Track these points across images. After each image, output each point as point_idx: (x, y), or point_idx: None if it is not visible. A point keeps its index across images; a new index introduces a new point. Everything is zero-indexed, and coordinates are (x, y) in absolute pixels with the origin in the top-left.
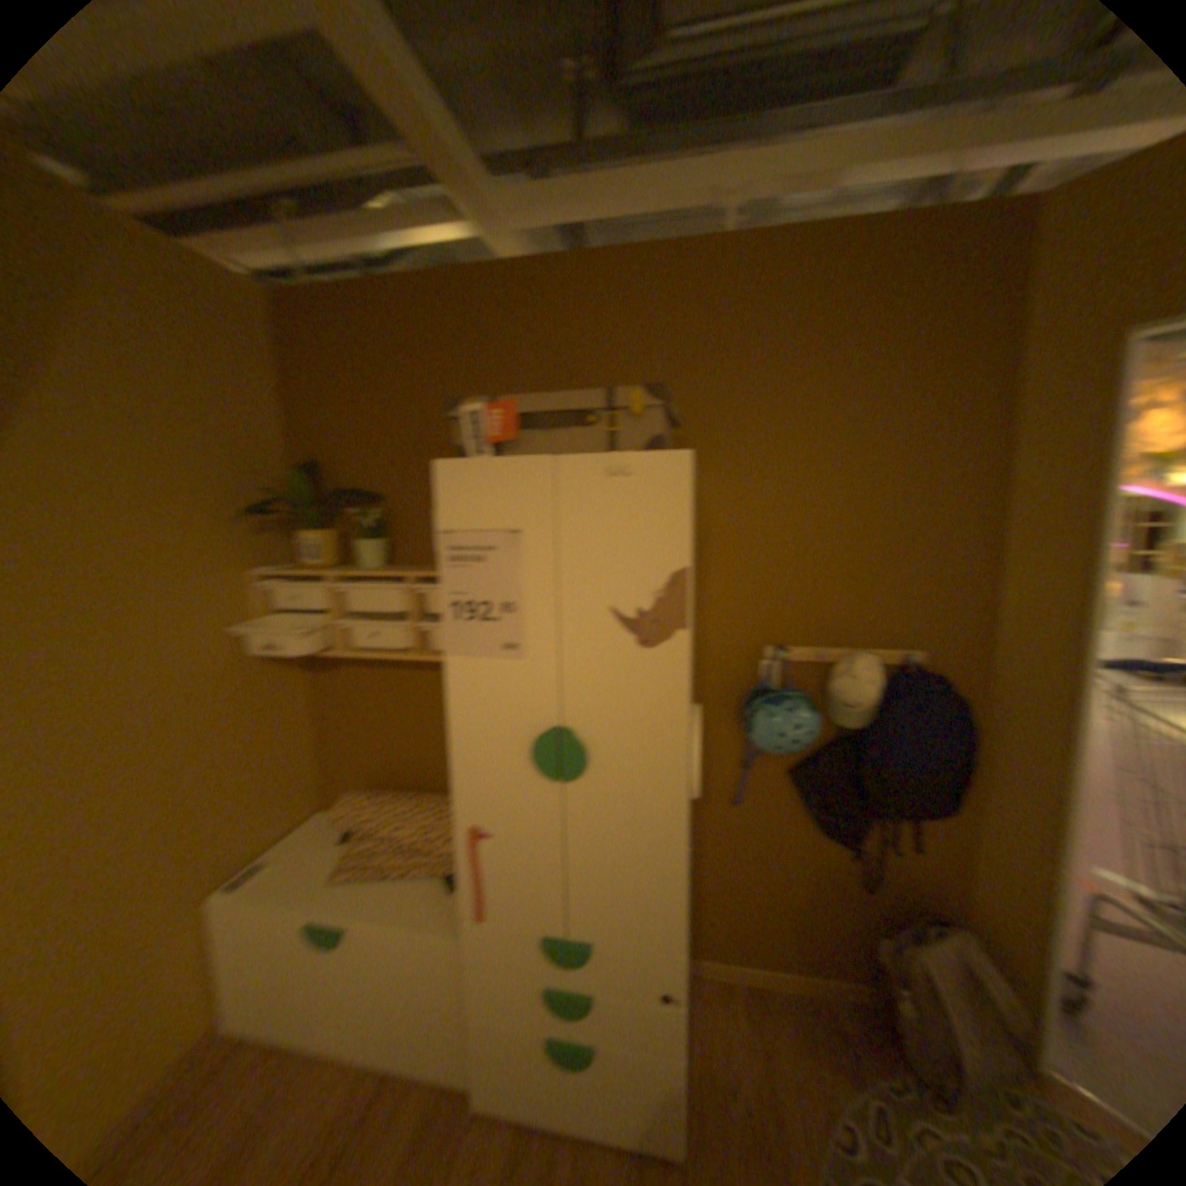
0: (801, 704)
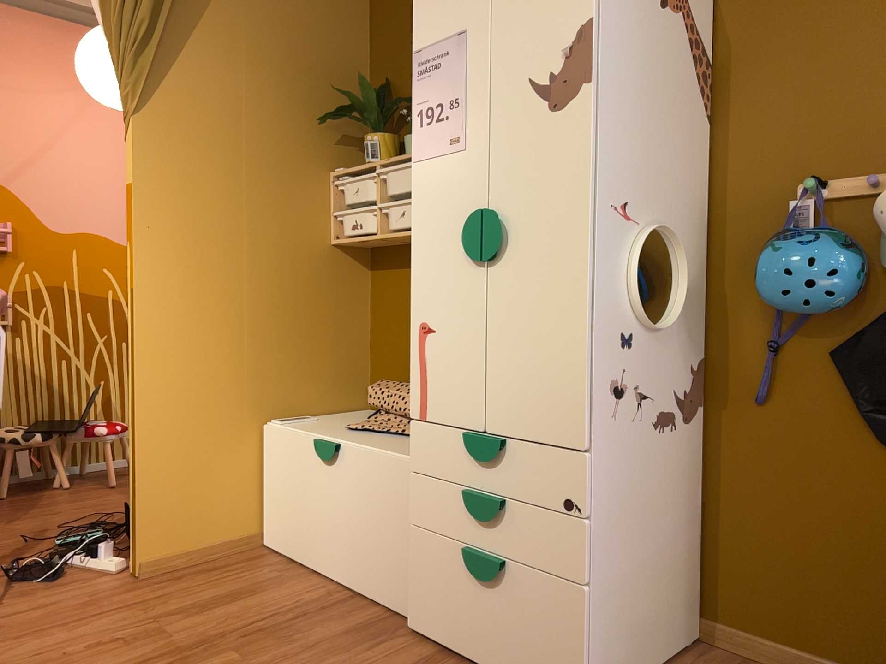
0: (830, 239)
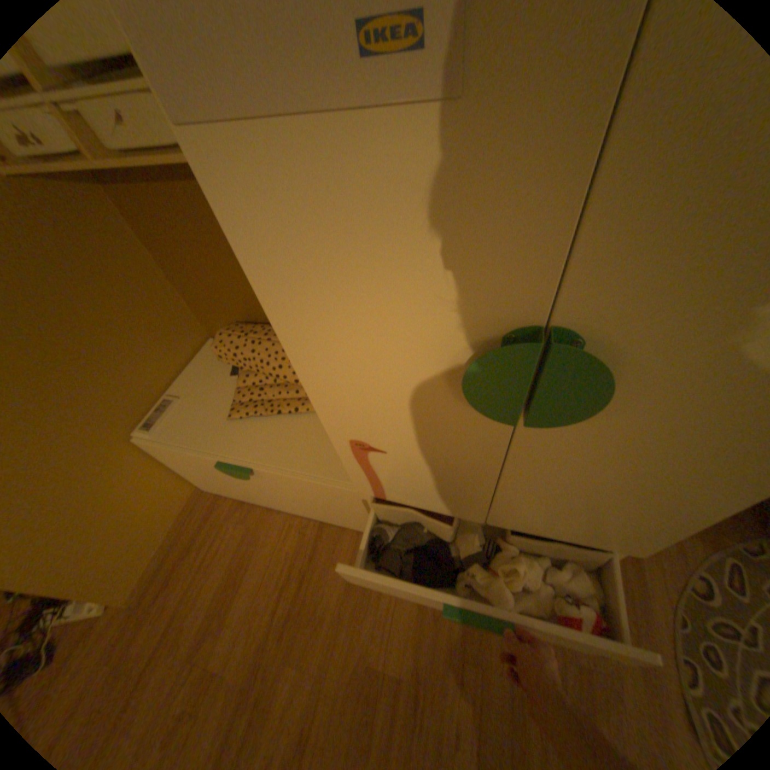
0: None
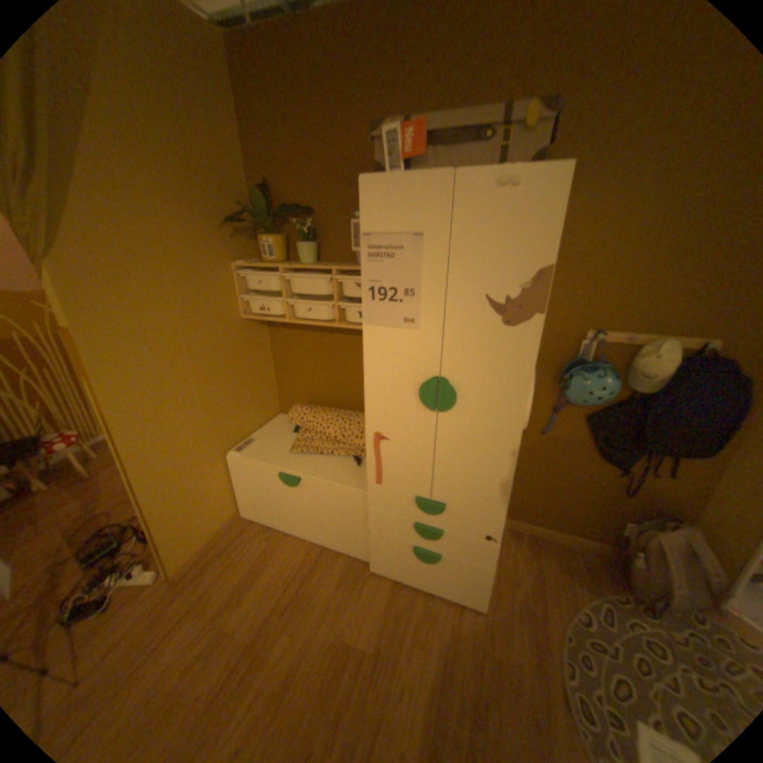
0: (610, 373)
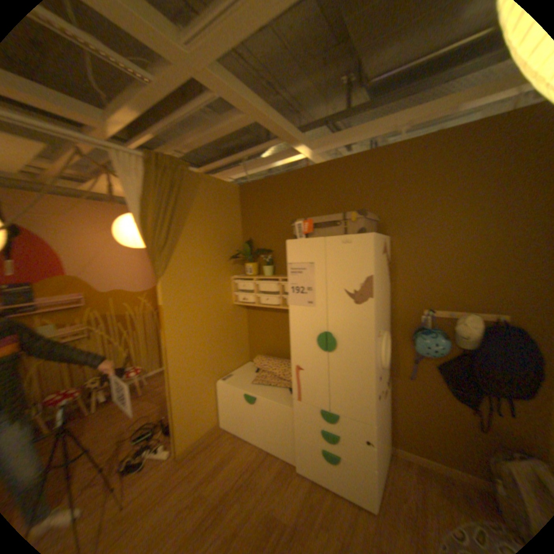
0: (440, 336)
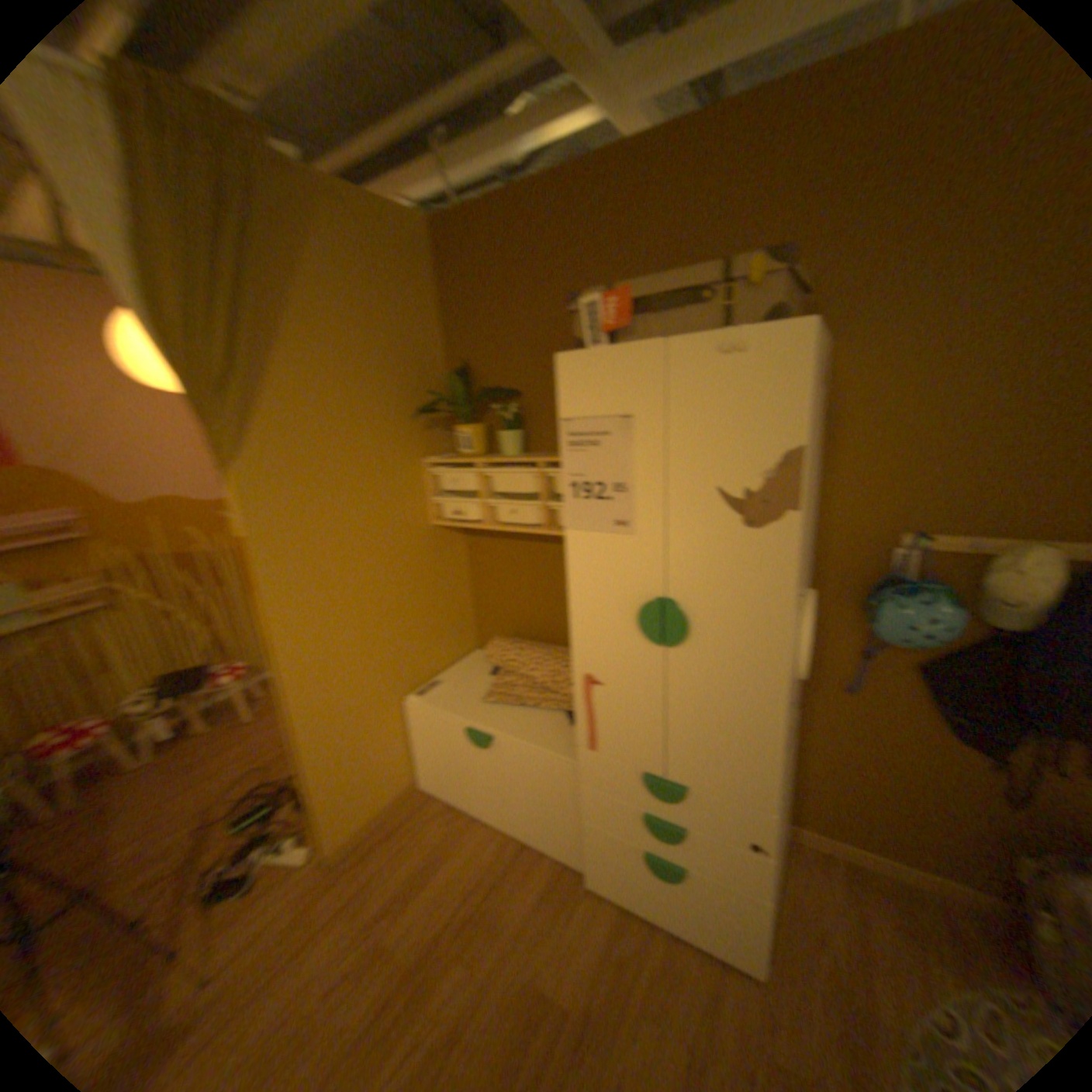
0: (944, 598)
